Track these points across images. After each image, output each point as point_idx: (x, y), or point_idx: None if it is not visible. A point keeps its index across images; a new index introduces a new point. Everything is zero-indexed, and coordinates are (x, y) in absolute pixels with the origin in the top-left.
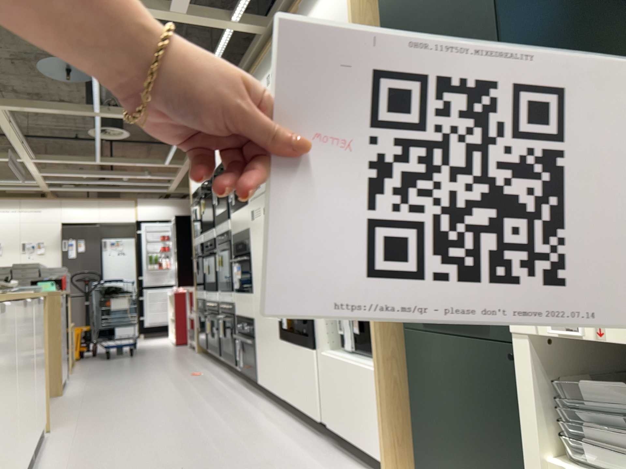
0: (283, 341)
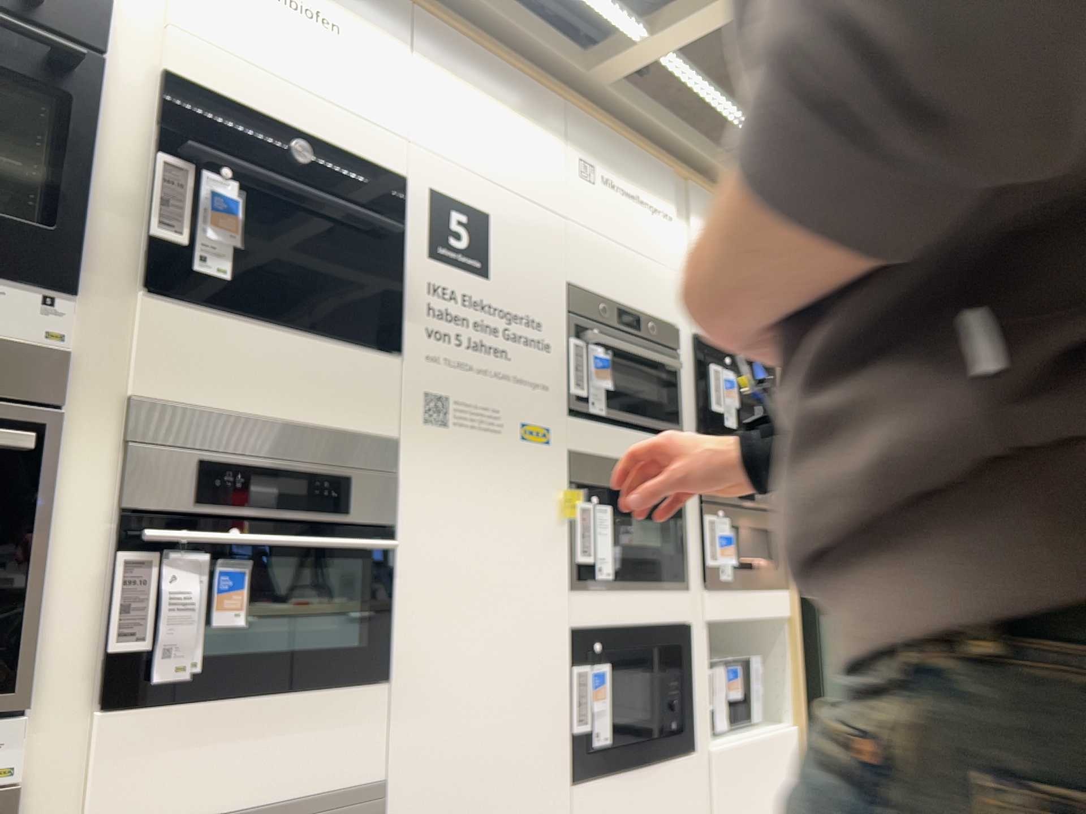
0: (587, 779)
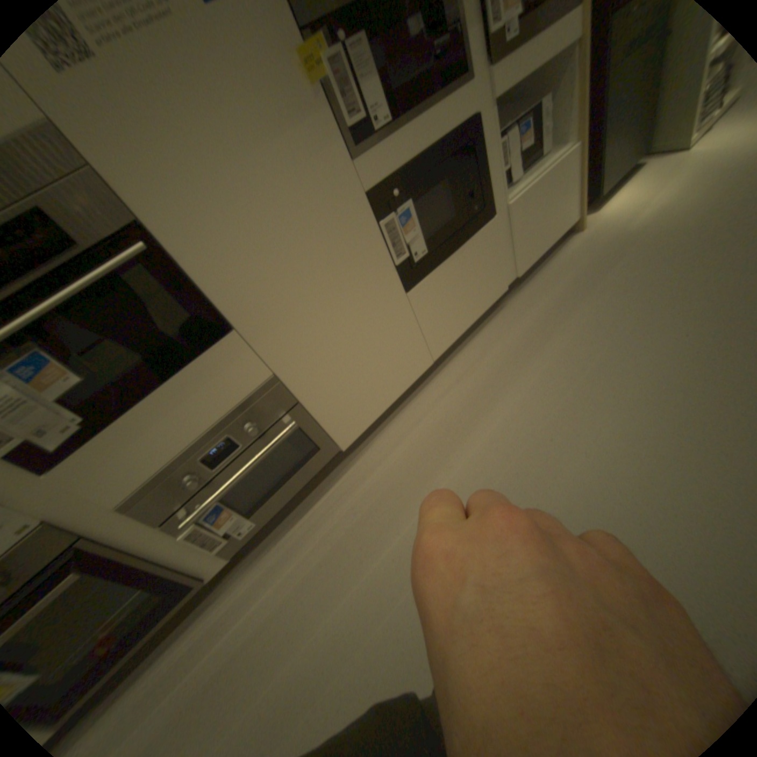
0: (416, 284)
